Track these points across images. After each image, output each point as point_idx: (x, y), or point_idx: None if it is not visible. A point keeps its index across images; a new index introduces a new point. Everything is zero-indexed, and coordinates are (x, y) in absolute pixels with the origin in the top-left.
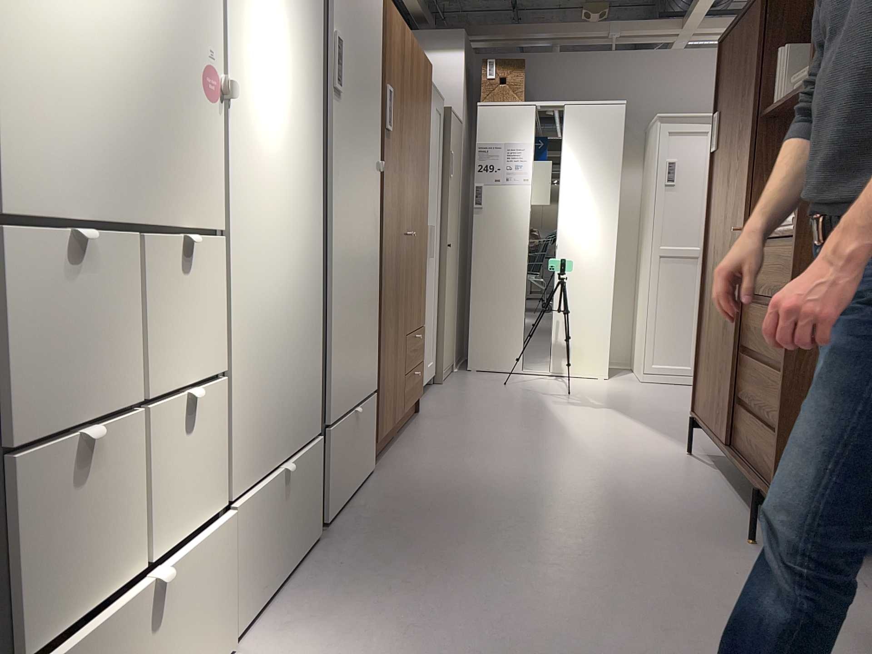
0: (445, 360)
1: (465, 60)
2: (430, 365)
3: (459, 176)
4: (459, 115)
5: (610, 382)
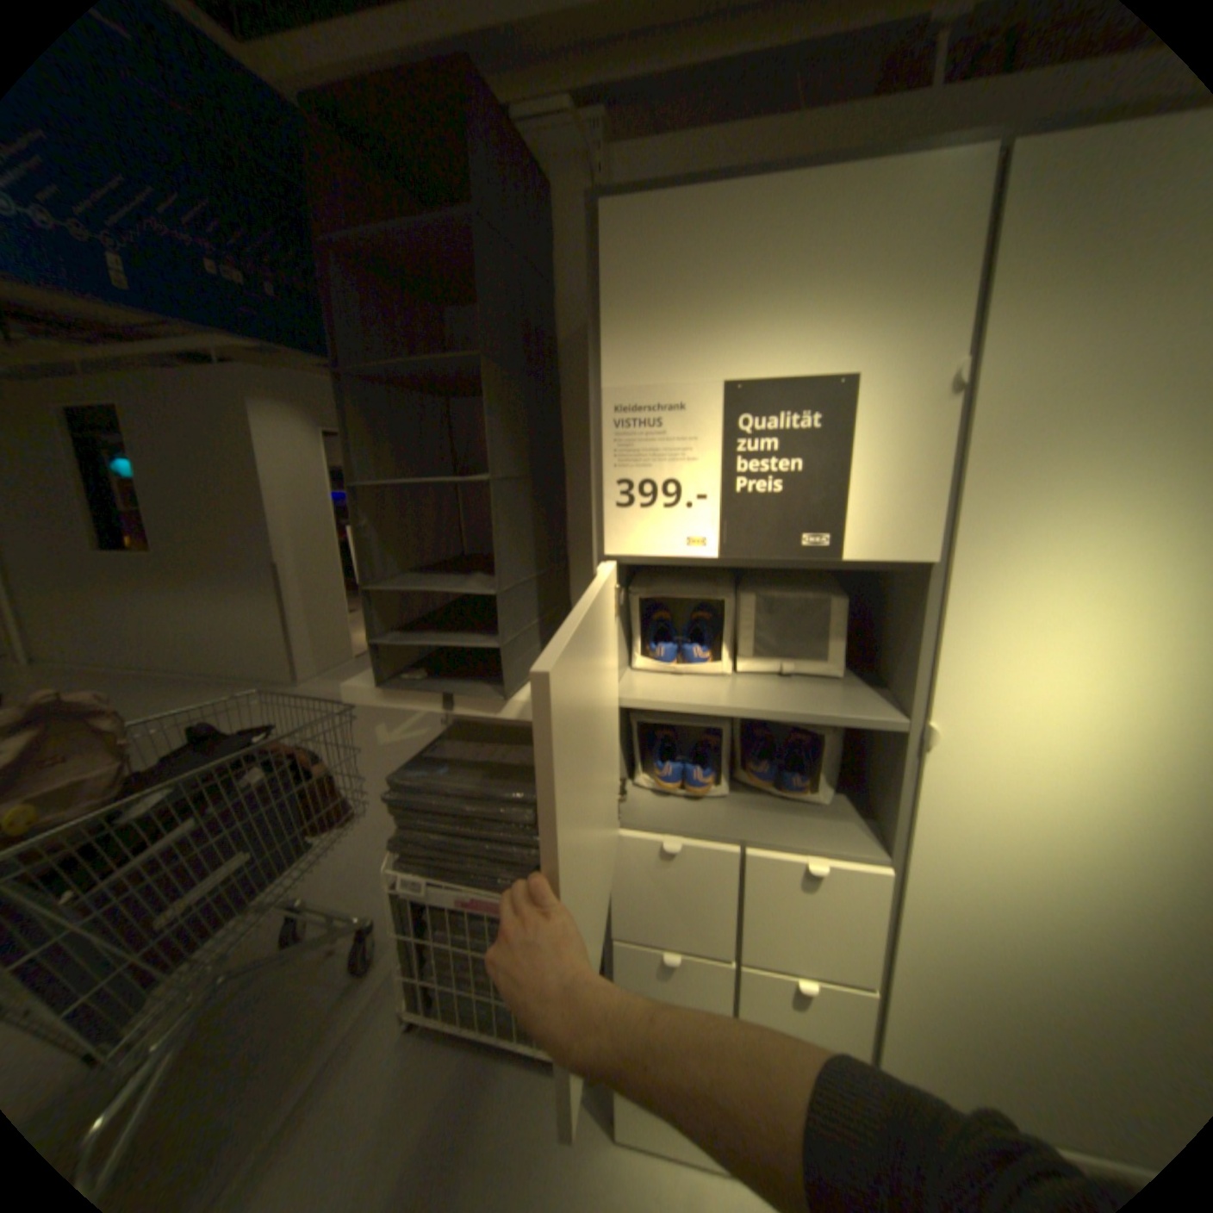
0: None
1: None
2: None
3: None
4: None
5: None
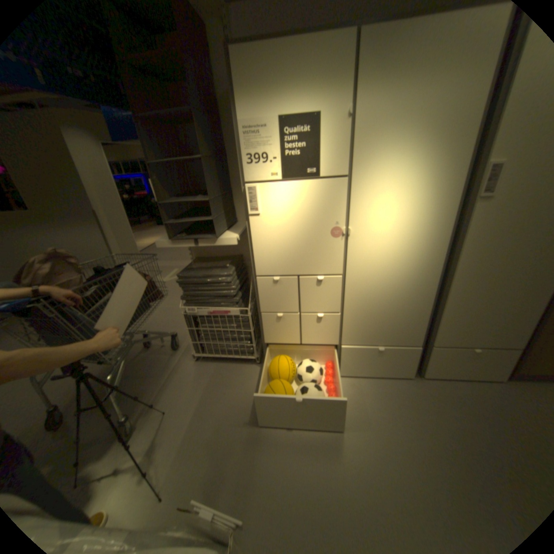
0: None
1: None
2: None
3: None
4: None
5: None
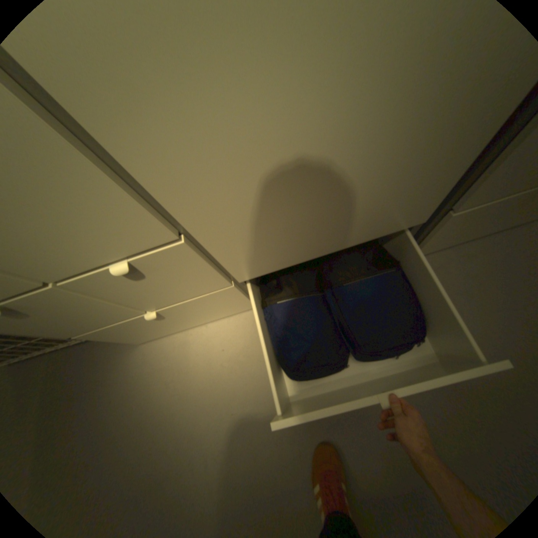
0: None
1: None
2: None
3: None
4: None
5: None
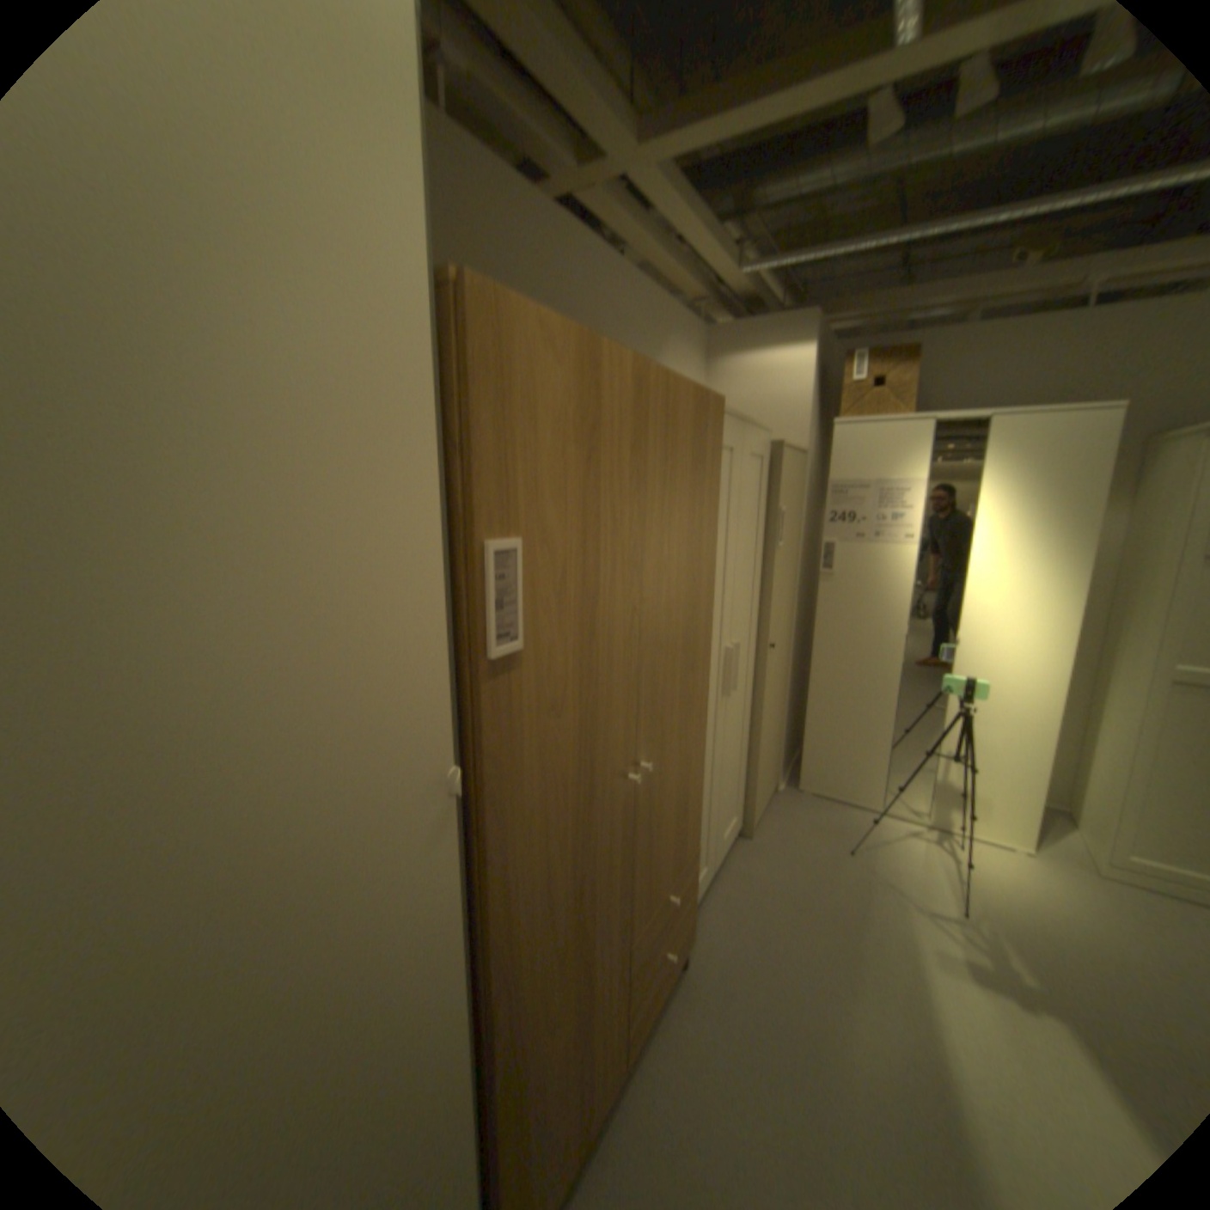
0: (759, 803)
1: (819, 354)
2: (730, 827)
3: (798, 532)
4: (803, 438)
5: (1039, 869)
